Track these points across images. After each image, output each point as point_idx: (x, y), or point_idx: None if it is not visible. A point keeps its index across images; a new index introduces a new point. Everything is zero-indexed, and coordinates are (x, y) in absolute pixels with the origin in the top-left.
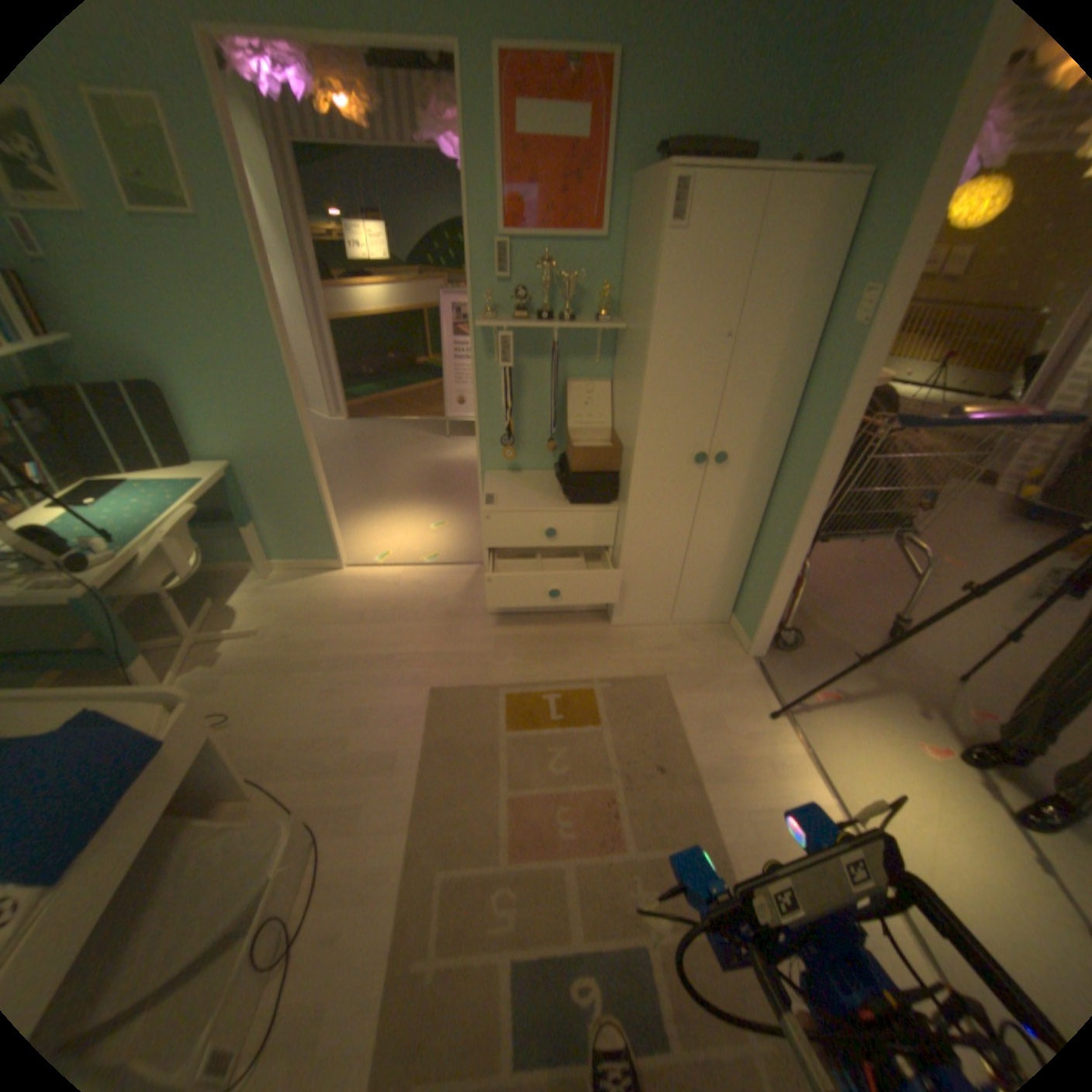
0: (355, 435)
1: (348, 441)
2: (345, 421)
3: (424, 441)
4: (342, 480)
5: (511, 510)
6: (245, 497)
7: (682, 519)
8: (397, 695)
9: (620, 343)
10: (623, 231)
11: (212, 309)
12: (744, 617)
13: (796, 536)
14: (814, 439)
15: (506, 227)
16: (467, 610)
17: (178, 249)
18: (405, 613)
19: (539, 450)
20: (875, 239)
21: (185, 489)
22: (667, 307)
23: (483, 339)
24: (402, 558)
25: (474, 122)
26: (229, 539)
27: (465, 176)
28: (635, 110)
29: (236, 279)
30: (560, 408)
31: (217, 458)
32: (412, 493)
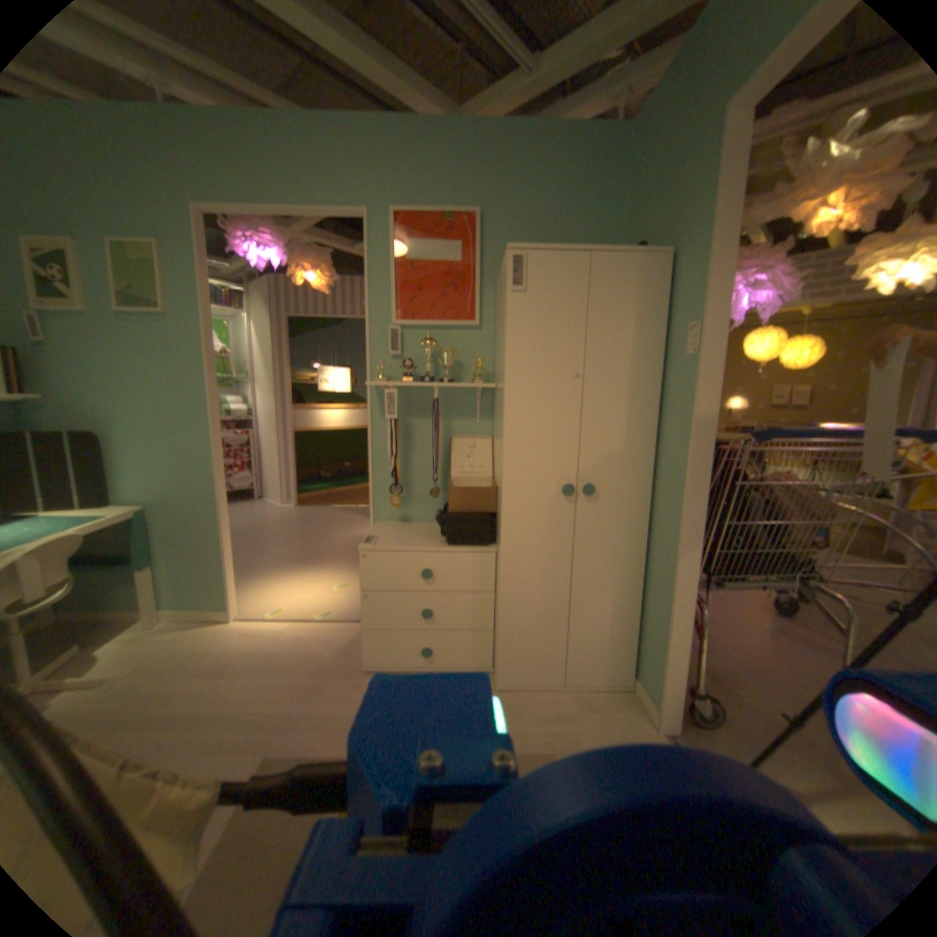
0: (297, 516)
1: (289, 521)
2: (294, 507)
3: (354, 522)
4: (269, 548)
5: (387, 549)
6: (151, 542)
7: (561, 557)
8: (221, 767)
9: (497, 405)
10: (493, 321)
11: (160, 378)
12: (649, 683)
13: (682, 570)
14: (677, 466)
15: (398, 318)
16: (340, 668)
17: (145, 336)
18: (273, 669)
19: (429, 501)
20: (687, 292)
21: (83, 523)
22: (518, 351)
23: (378, 402)
24: (294, 615)
25: (376, 253)
26: (126, 586)
27: (368, 286)
28: (495, 244)
29: (184, 356)
30: (447, 462)
31: (134, 504)
32: (328, 560)
